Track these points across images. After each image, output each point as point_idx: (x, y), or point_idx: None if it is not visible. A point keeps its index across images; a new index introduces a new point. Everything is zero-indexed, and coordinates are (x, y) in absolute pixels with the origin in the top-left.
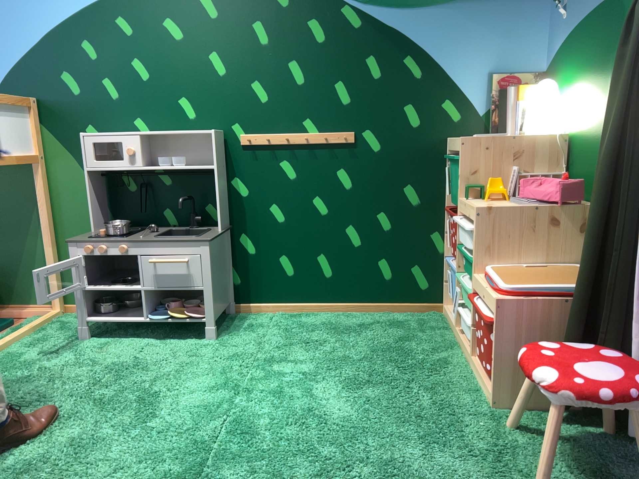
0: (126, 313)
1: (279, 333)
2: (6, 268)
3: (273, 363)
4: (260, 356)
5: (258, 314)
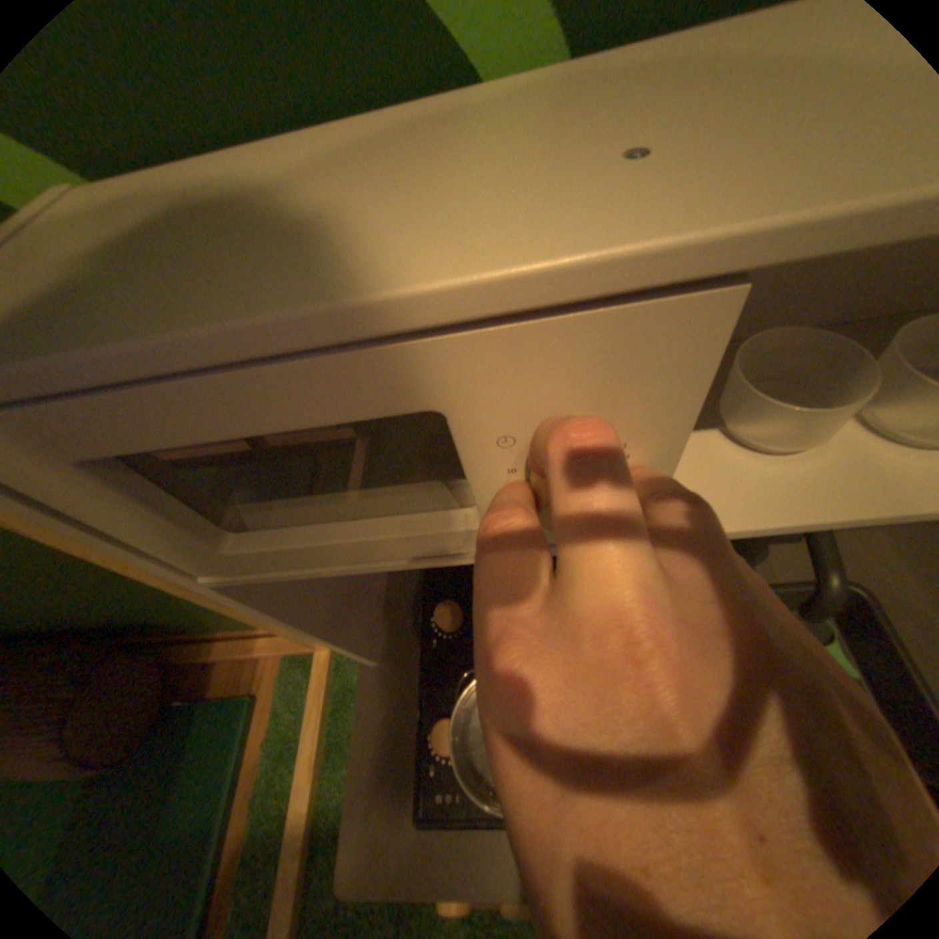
0: None
1: None
2: (154, 613)
3: None
4: None
5: None
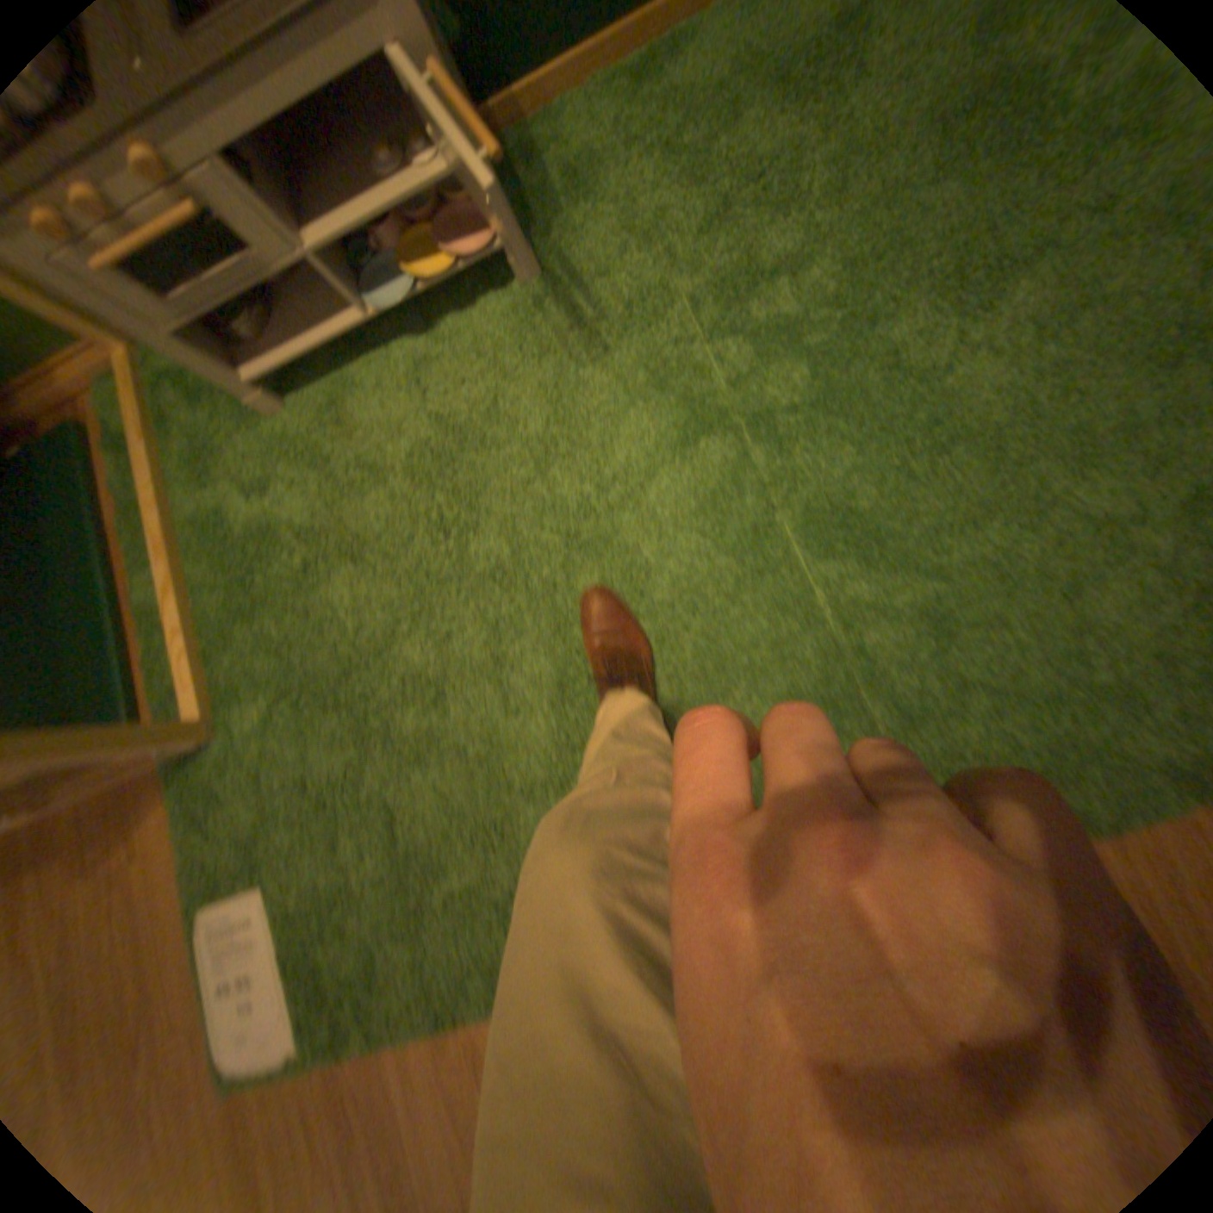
0: (300, 308)
1: (661, 167)
2: None
3: (737, 294)
4: (687, 280)
5: (551, 110)
